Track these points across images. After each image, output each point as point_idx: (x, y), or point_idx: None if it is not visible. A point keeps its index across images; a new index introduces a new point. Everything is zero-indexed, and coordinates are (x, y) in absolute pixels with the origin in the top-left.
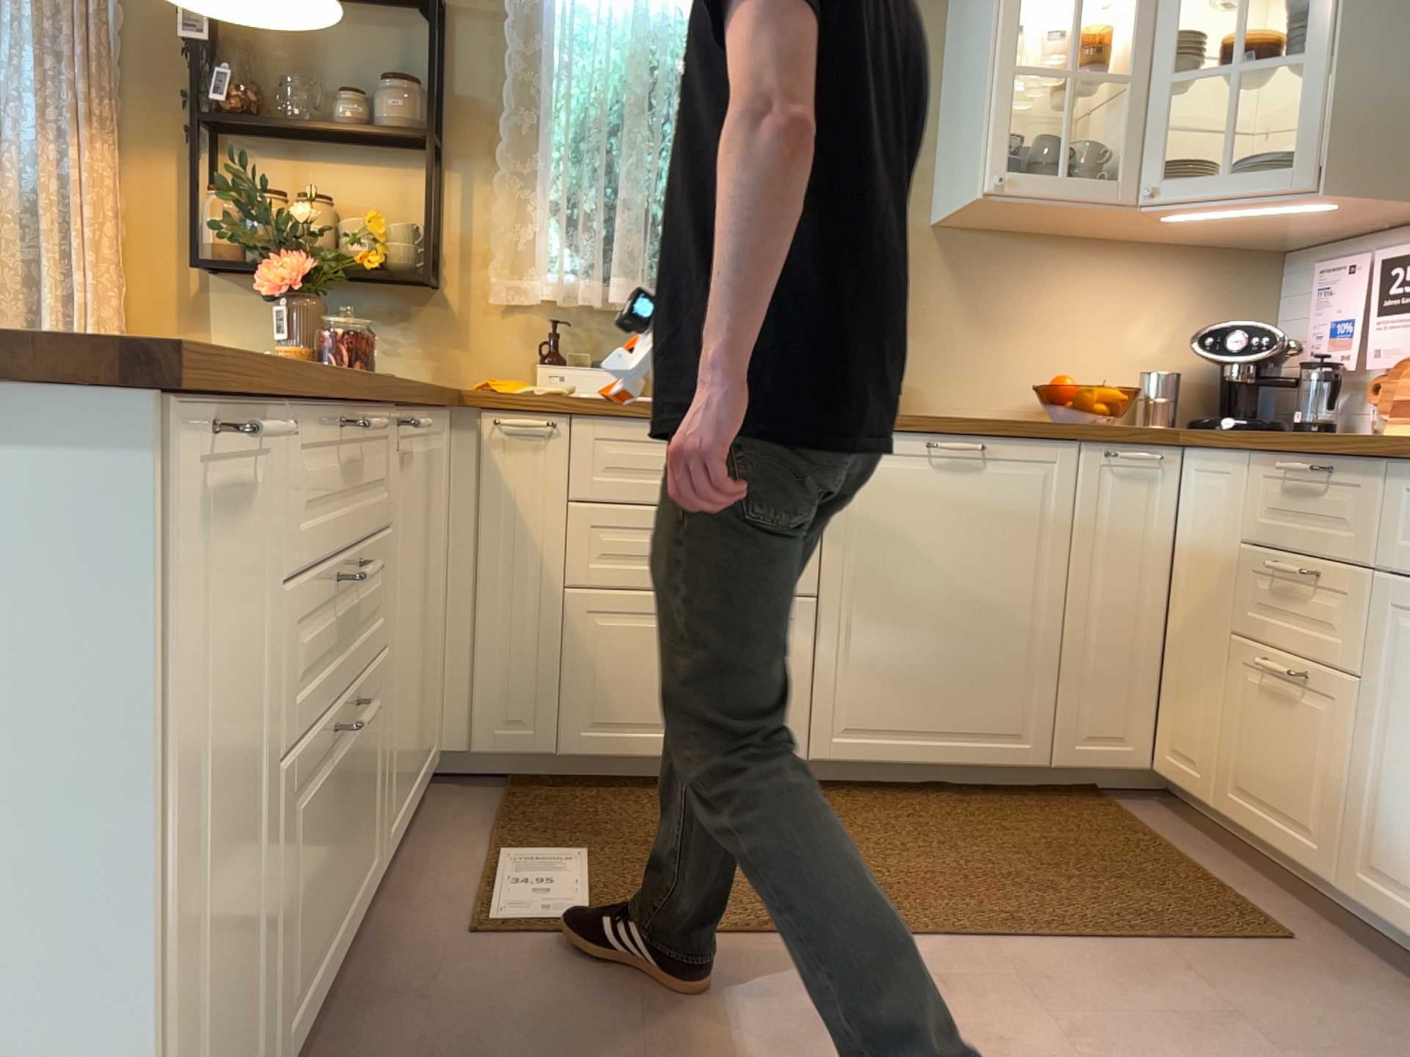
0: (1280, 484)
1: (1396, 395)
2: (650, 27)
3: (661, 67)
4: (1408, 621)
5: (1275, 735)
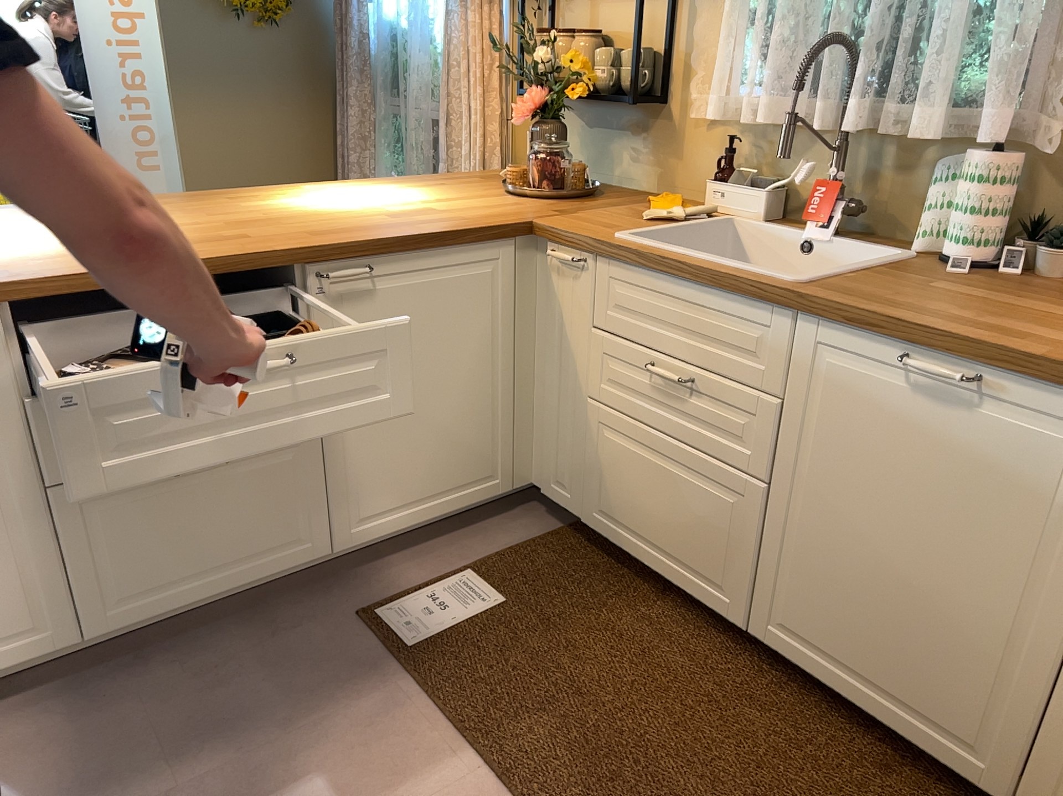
0: None
1: None
2: None
3: None
4: None
5: None
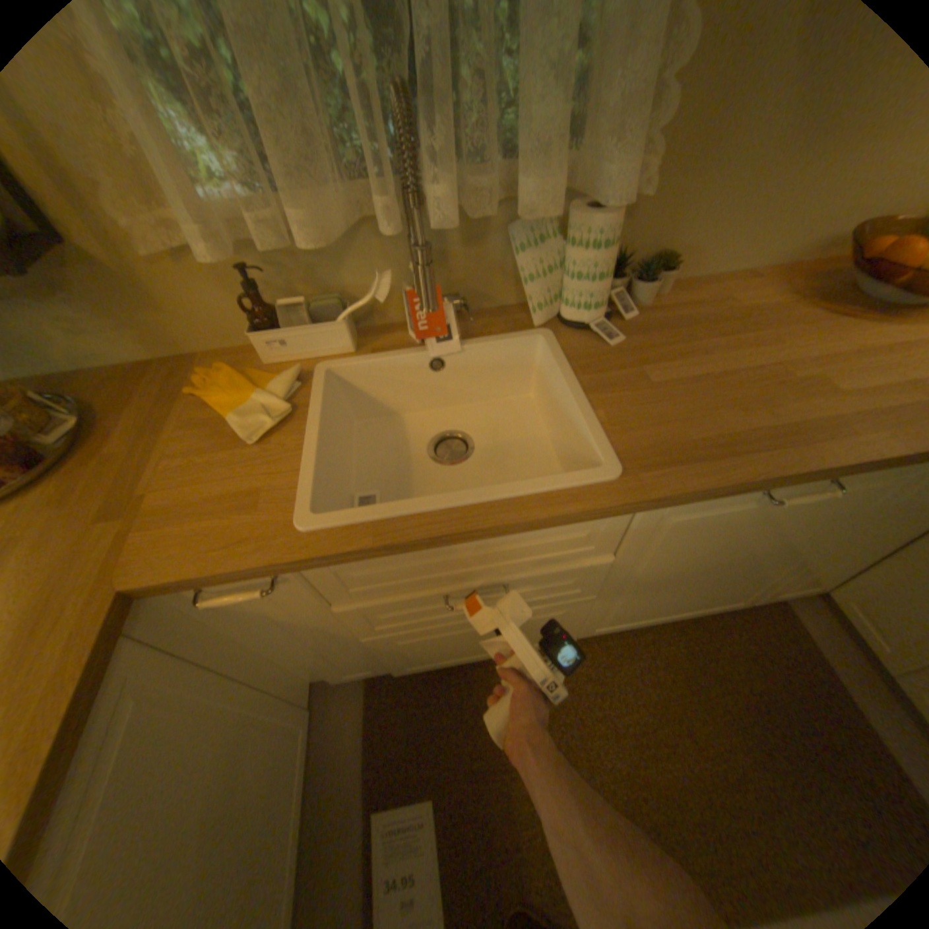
0: None
1: None
2: None
3: None
4: None
5: None
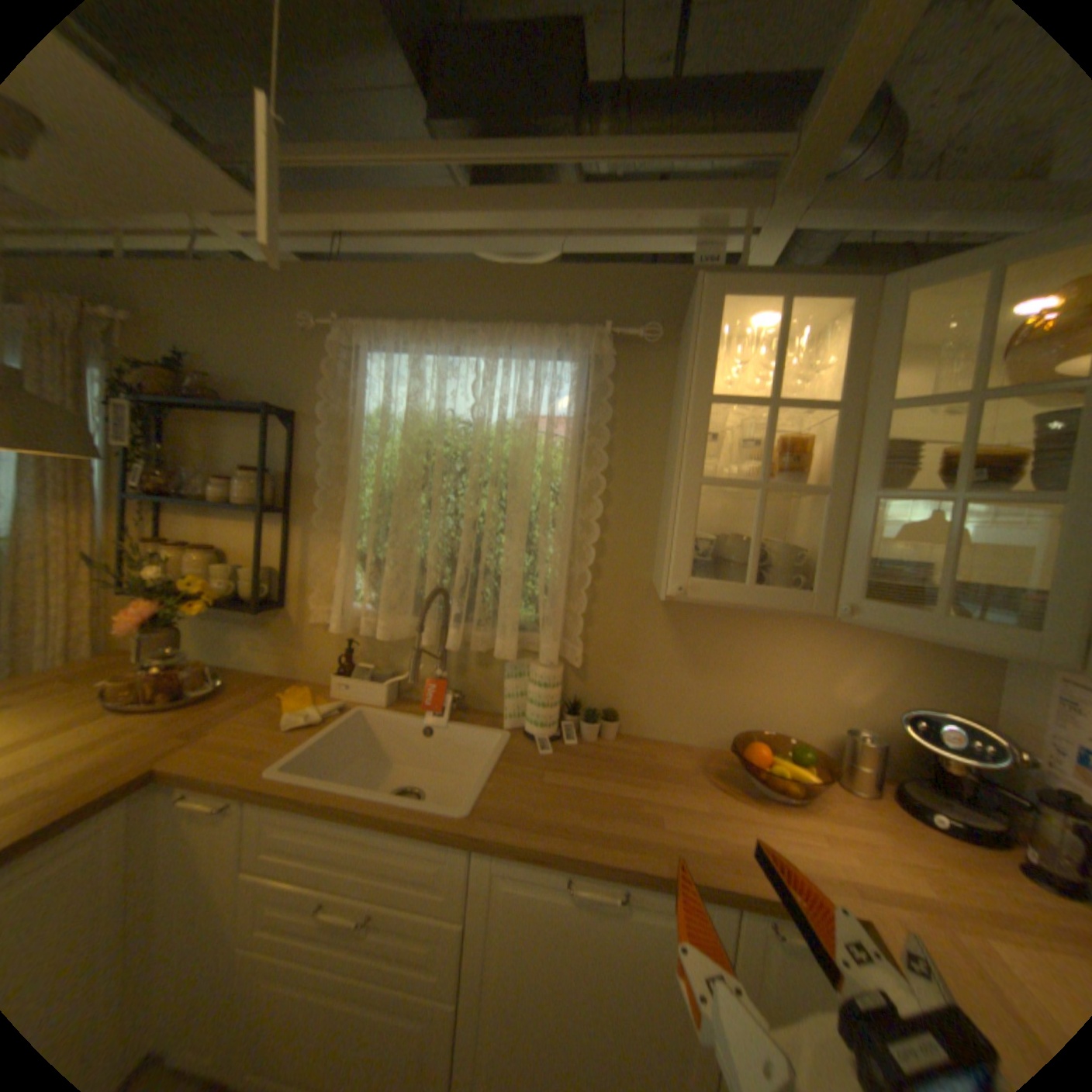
0: None
1: None
2: (422, 424)
3: (428, 455)
4: None
5: None
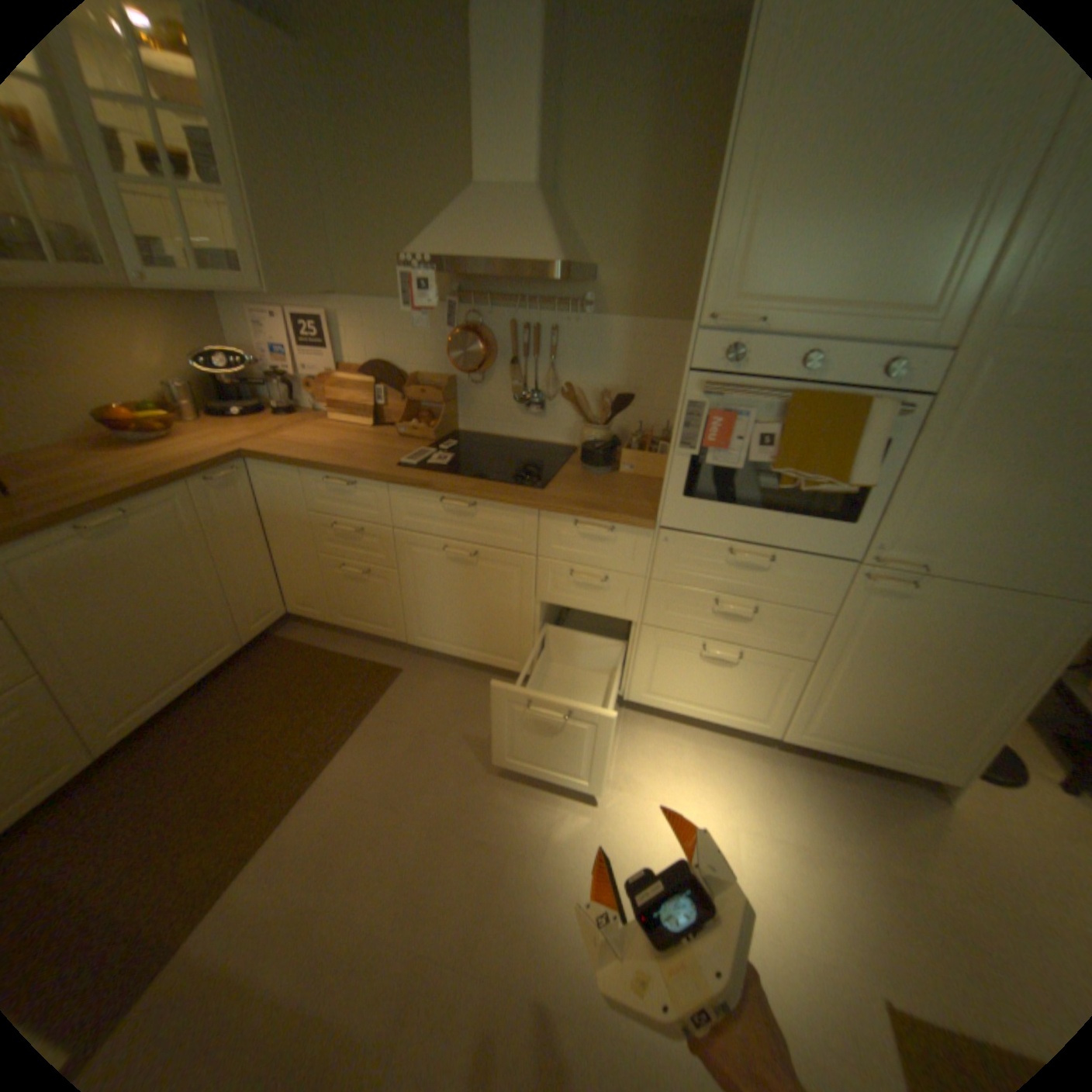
0: (323, 485)
1: (322, 395)
2: None
3: None
4: (413, 548)
5: (357, 594)
